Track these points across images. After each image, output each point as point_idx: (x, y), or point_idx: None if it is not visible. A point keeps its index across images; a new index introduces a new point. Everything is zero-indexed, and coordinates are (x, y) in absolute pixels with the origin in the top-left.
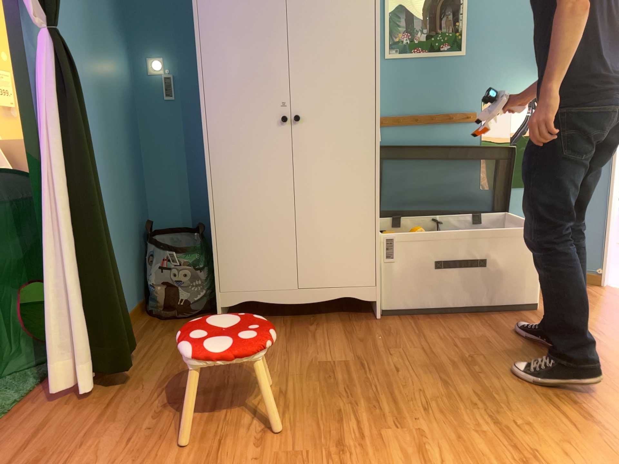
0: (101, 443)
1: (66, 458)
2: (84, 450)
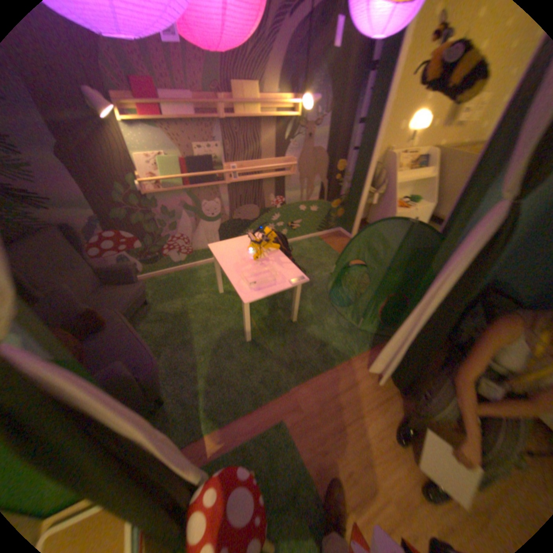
0: (372, 433)
1: (355, 426)
2: (363, 430)
